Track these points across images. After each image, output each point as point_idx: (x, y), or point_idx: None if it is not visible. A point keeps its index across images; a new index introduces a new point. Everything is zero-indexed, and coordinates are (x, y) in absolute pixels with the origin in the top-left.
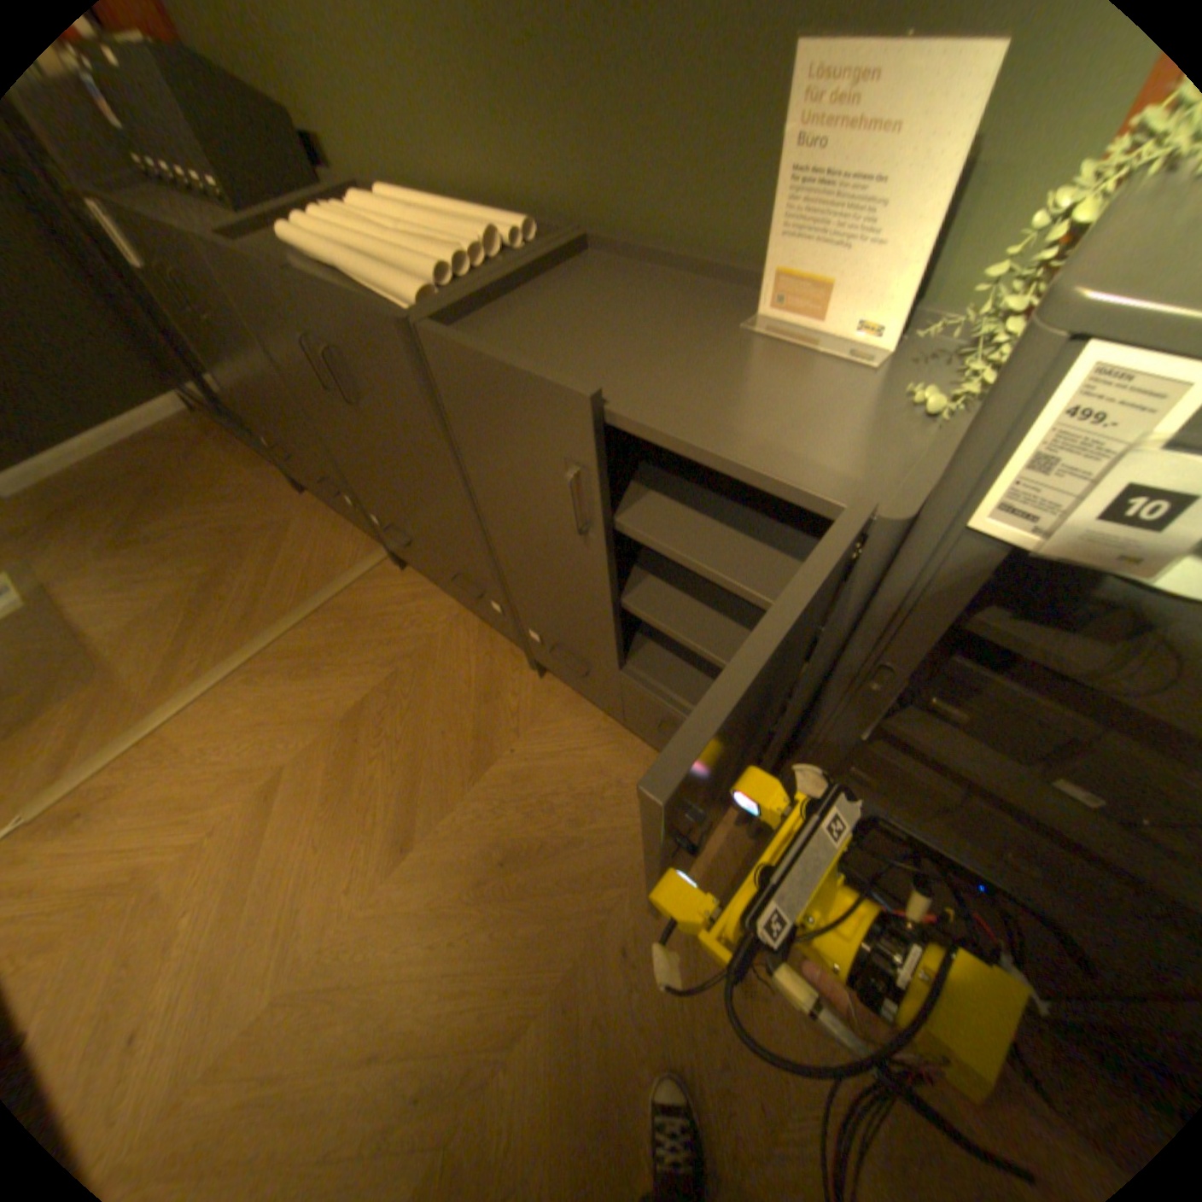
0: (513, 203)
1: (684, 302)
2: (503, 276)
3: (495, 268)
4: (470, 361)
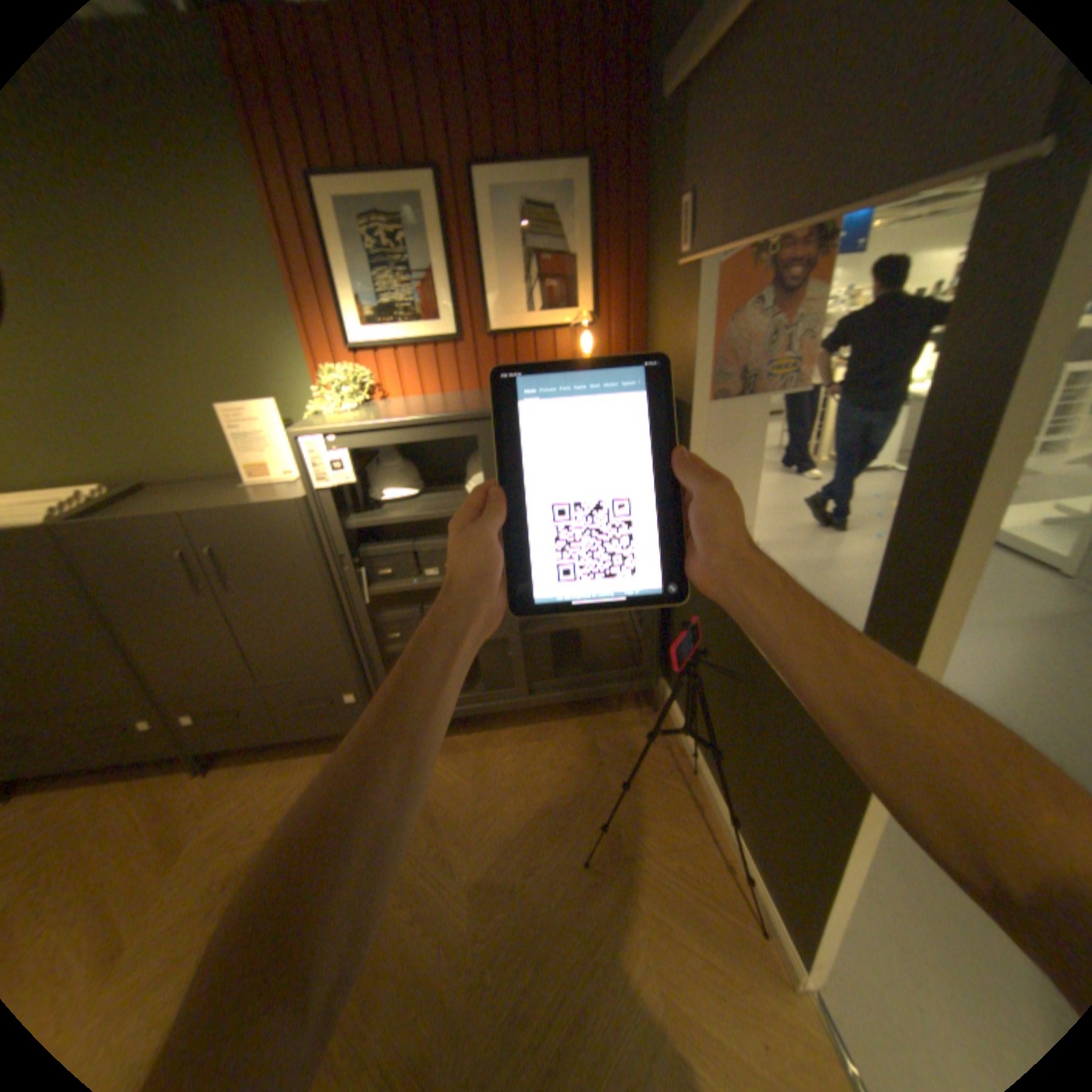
0: (81, 484)
1: (208, 490)
2: (97, 503)
3: (88, 503)
4: (97, 527)
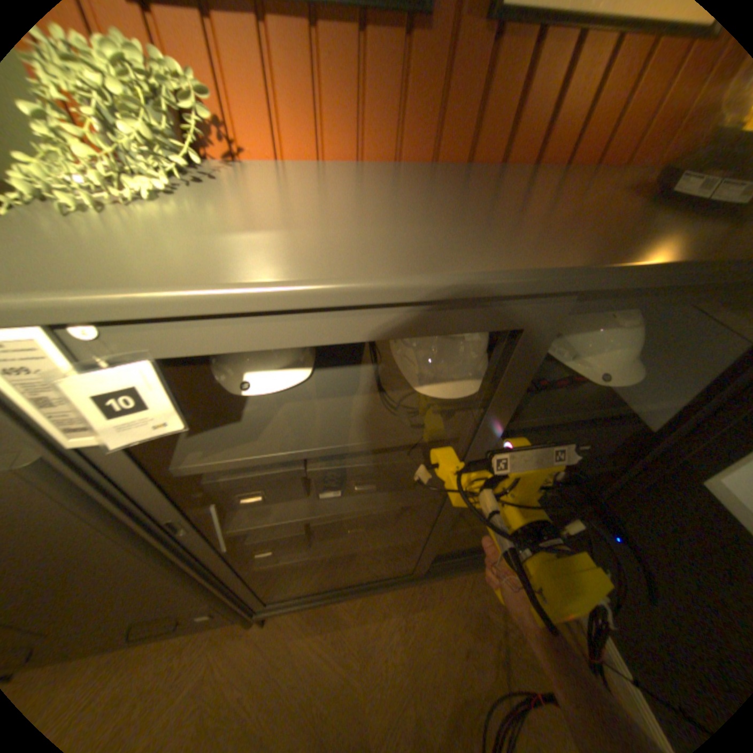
0: None
1: None
2: None
3: None
4: None
